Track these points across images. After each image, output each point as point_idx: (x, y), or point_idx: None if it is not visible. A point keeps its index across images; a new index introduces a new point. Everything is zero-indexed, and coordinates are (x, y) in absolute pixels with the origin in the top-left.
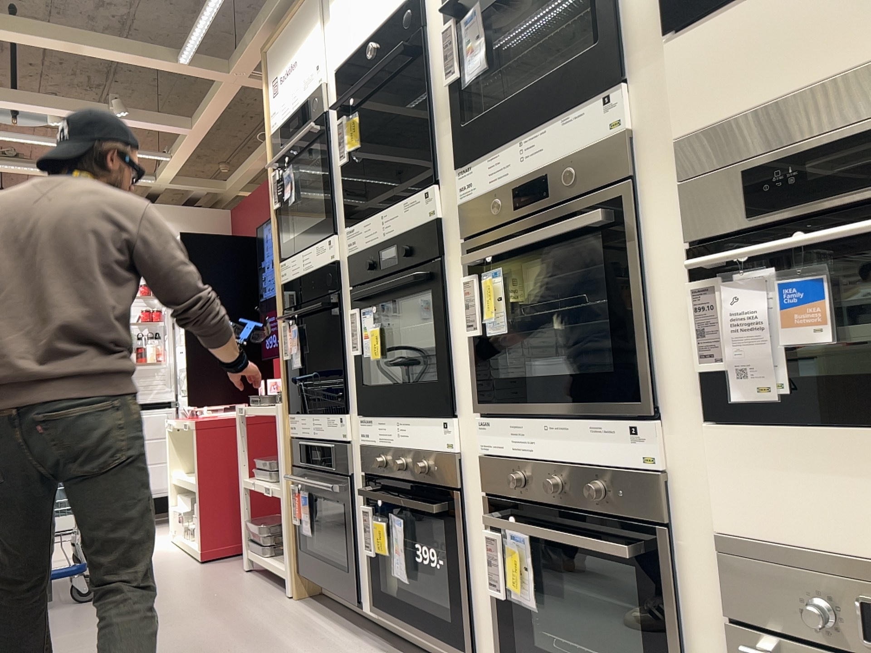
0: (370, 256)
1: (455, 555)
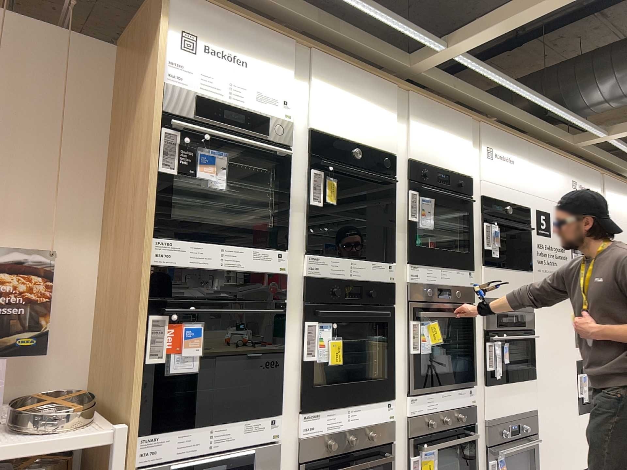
0: (336, 284)
1: None
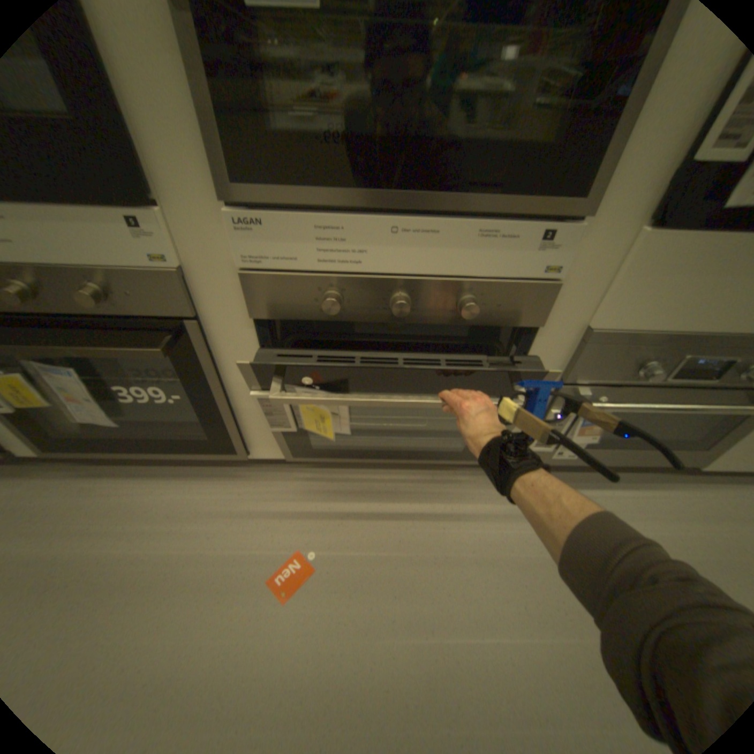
0: None
1: (201, 385)
